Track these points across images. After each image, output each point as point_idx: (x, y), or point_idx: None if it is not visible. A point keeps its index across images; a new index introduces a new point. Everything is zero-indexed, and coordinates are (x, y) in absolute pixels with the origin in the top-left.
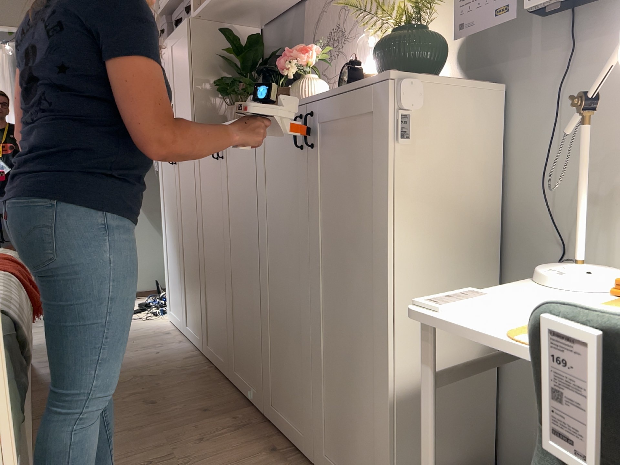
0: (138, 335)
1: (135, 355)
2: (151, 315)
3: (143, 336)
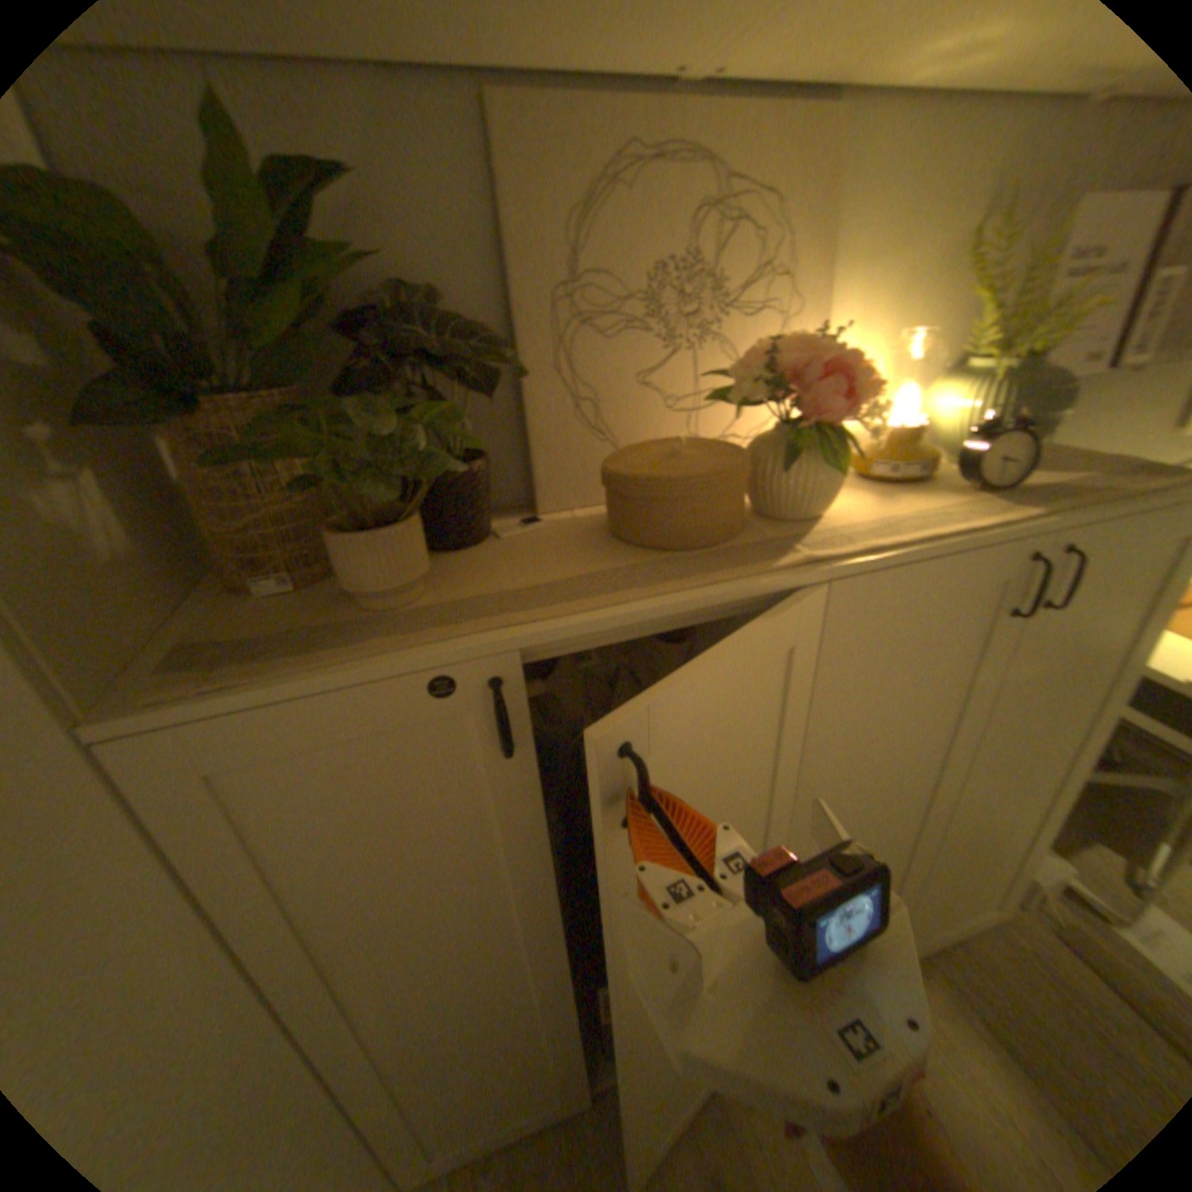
0: None
1: None
2: None
3: None
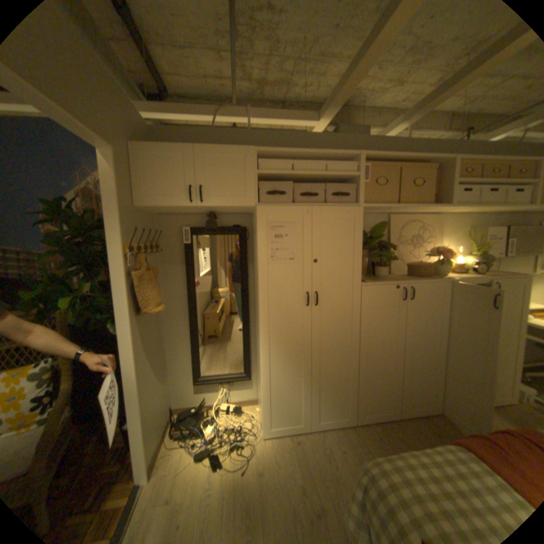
0: (293, 465)
1: (344, 468)
2: (236, 453)
3: (297, 461)
